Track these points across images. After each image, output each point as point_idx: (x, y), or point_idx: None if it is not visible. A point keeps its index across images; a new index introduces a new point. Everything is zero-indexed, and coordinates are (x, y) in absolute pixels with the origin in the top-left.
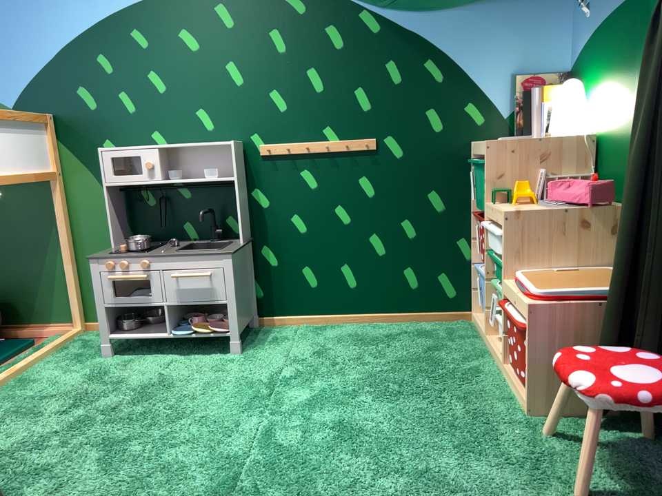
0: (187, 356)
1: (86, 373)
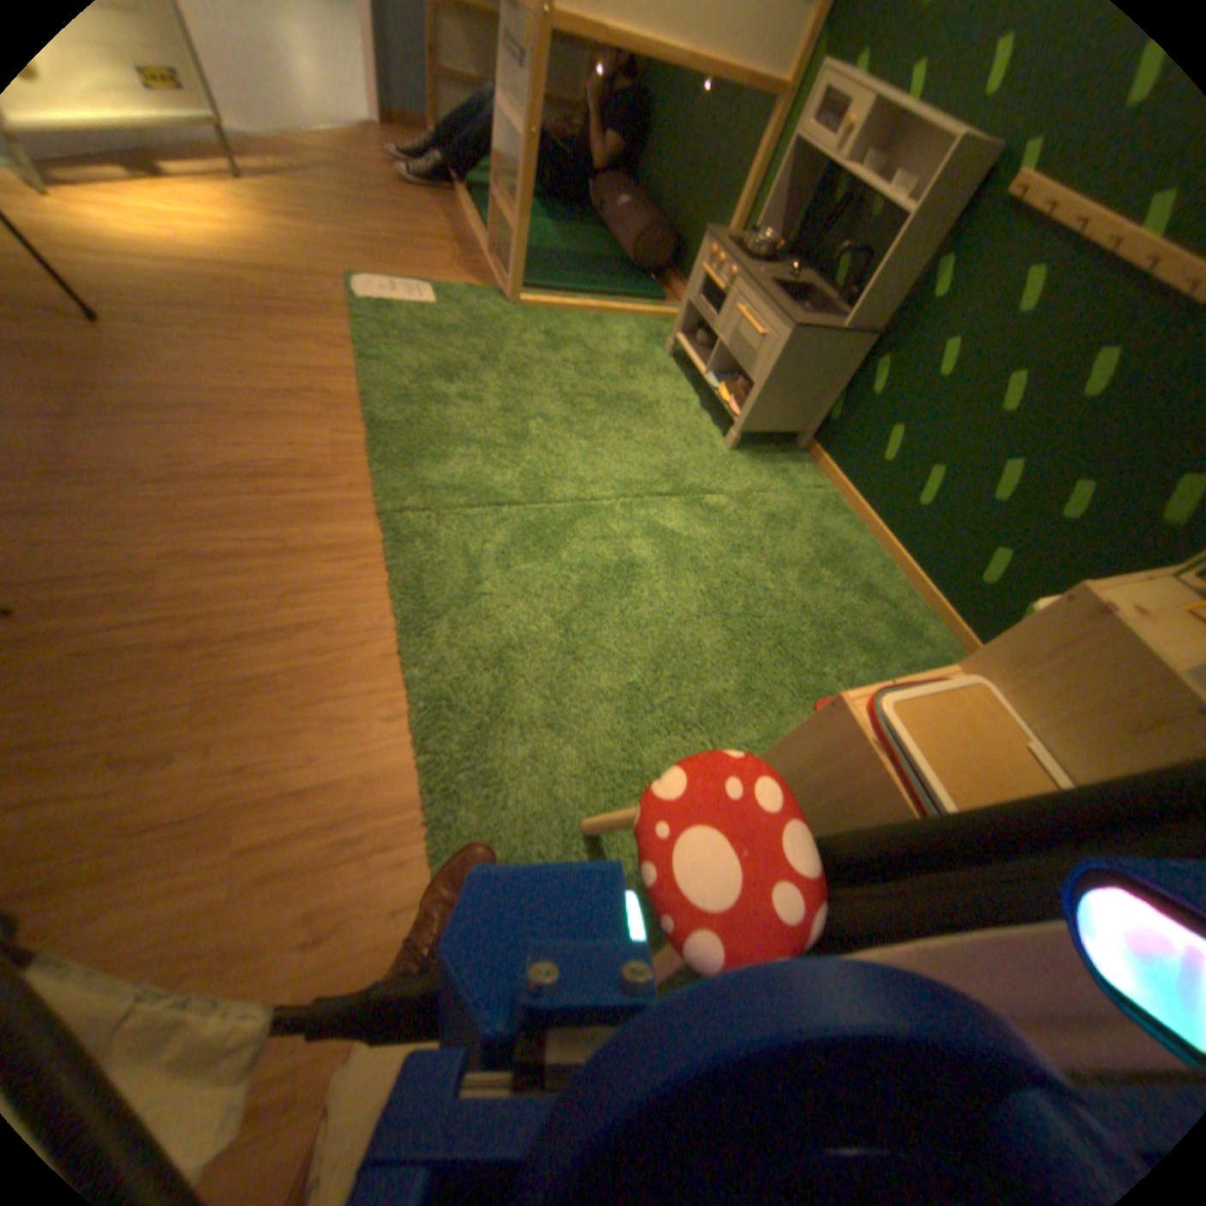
0: (703, 410)
1: (632, 353)
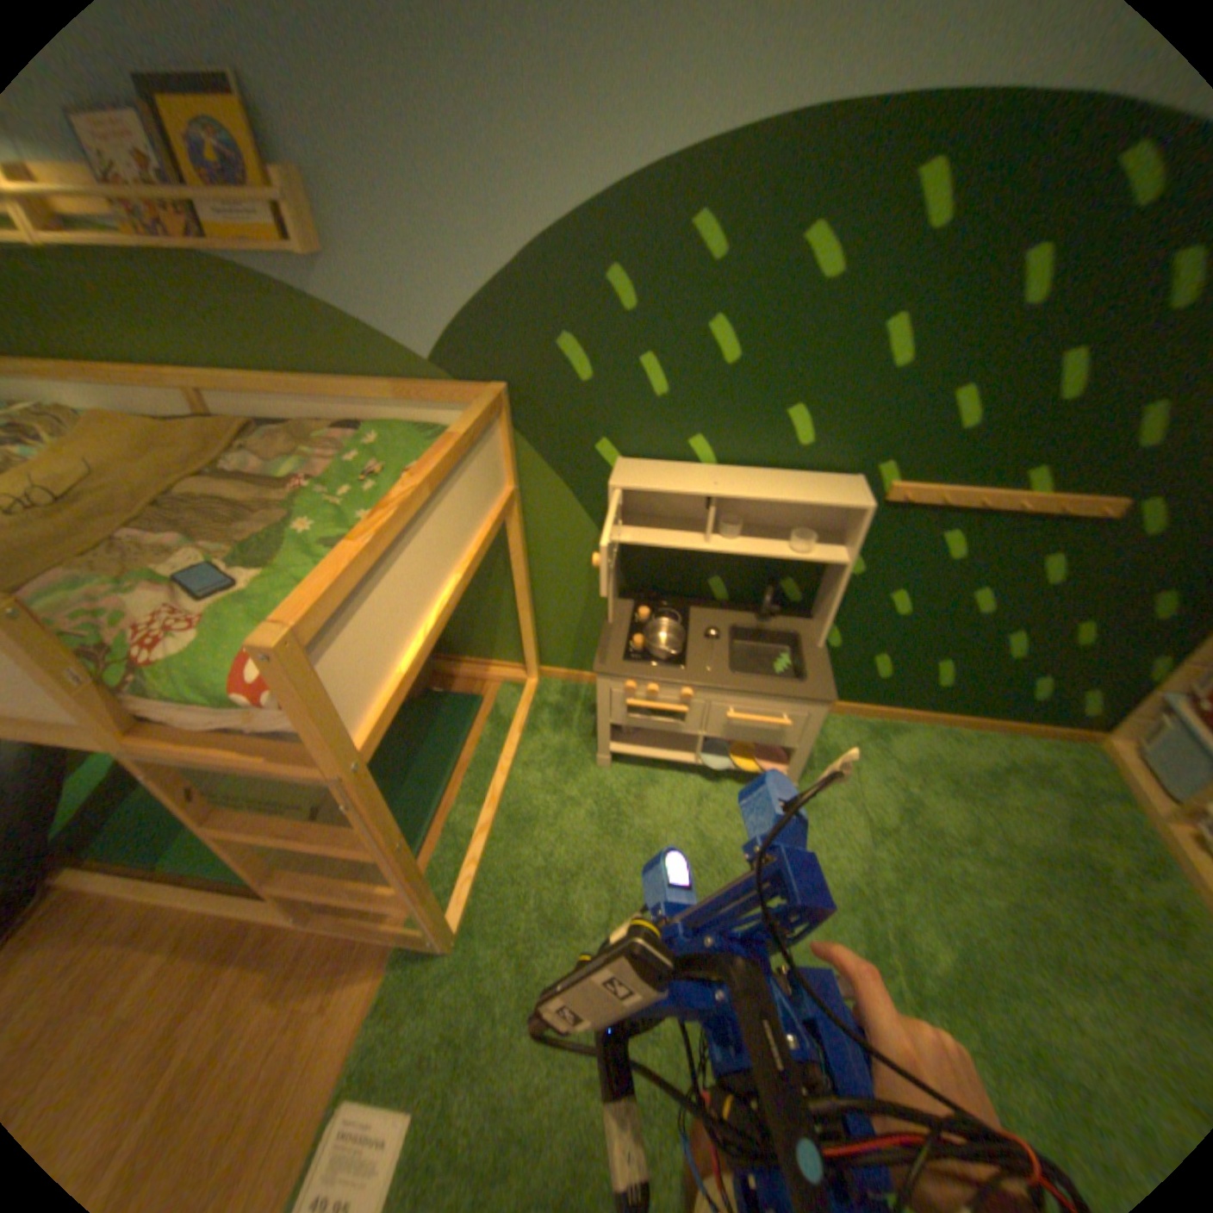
0: (715, 781)
1: (592, 808)
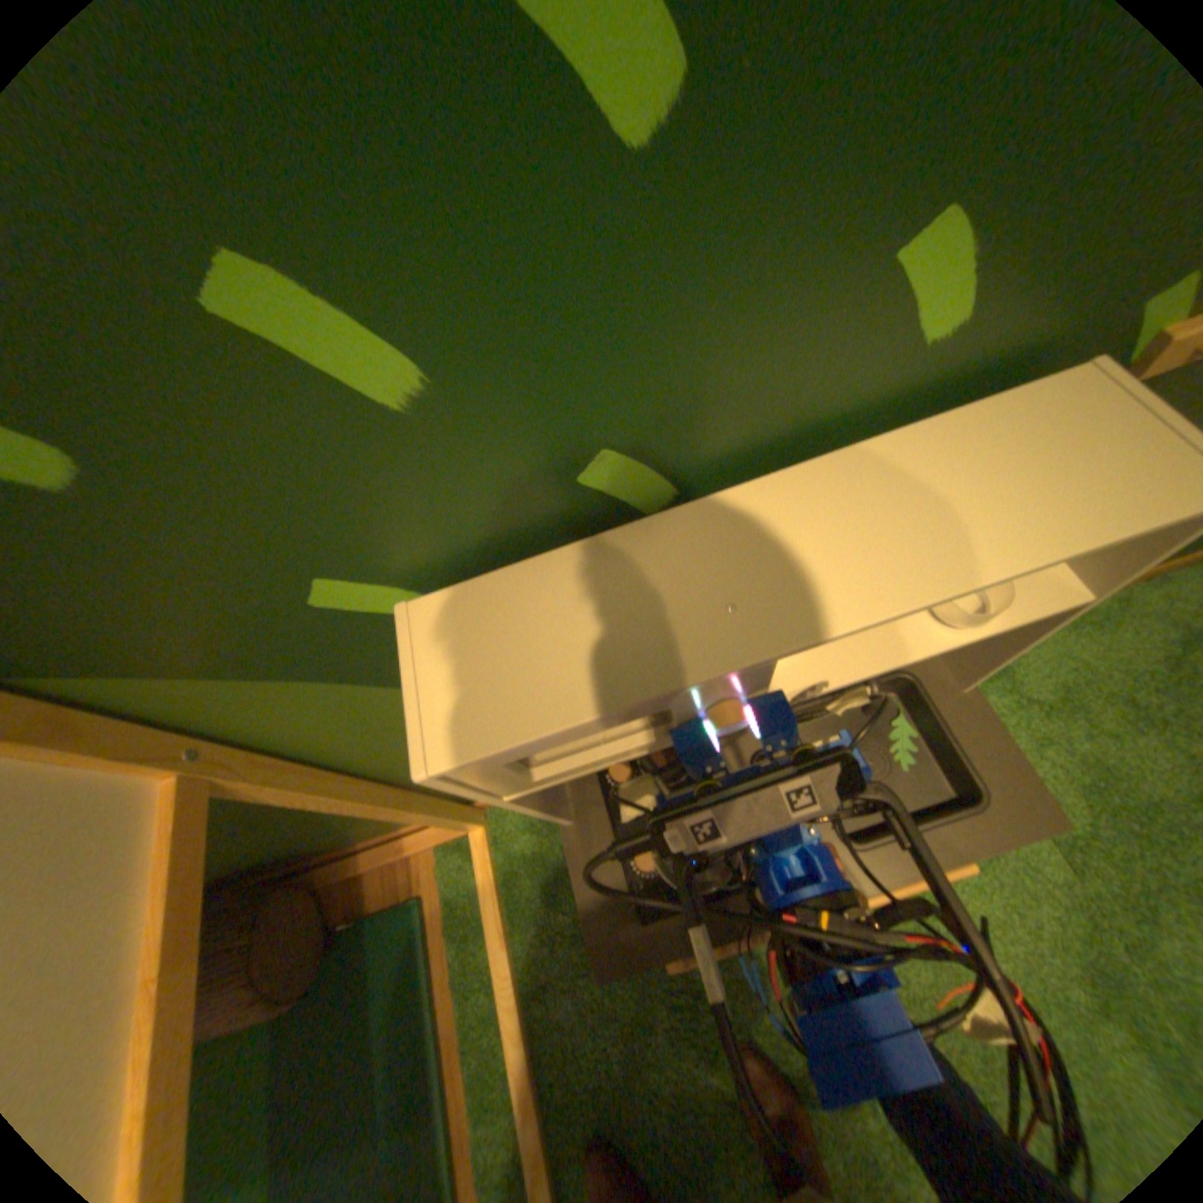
0: None
1: (671, 1022)
